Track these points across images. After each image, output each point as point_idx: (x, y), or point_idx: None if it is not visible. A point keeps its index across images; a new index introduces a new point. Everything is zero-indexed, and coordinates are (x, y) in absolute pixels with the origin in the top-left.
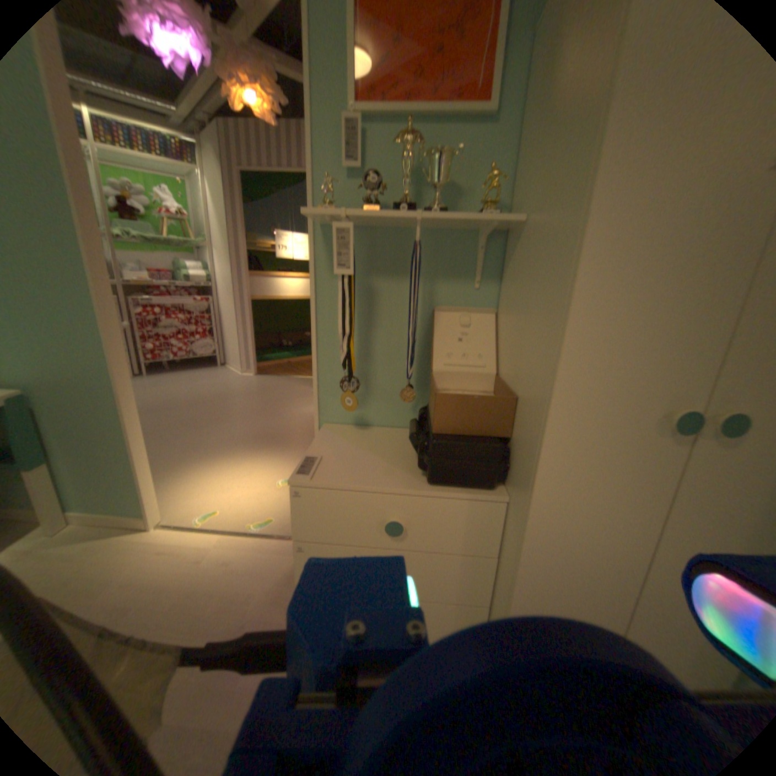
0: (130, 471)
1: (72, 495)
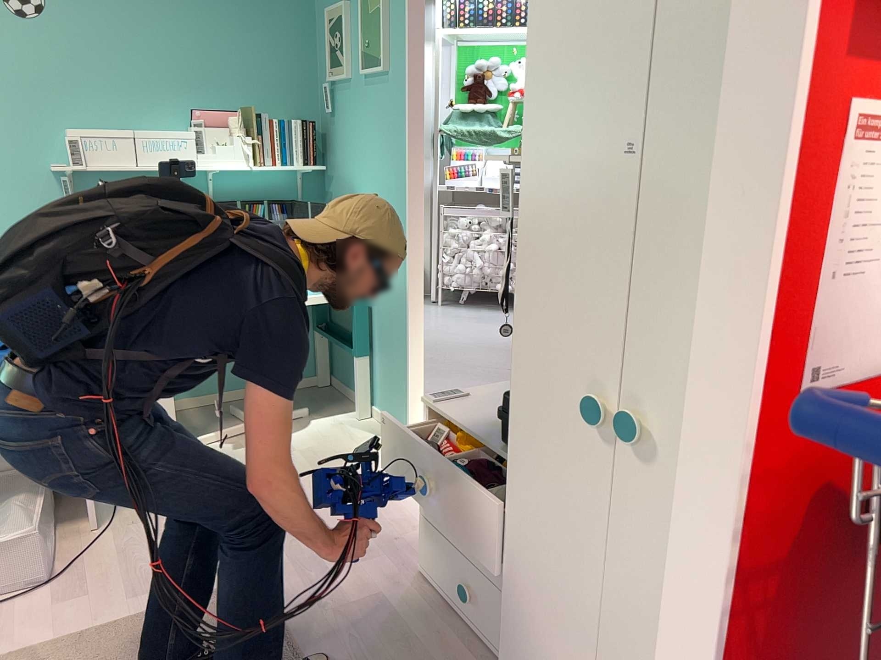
0: (406, 381)
1: (377, 391)
